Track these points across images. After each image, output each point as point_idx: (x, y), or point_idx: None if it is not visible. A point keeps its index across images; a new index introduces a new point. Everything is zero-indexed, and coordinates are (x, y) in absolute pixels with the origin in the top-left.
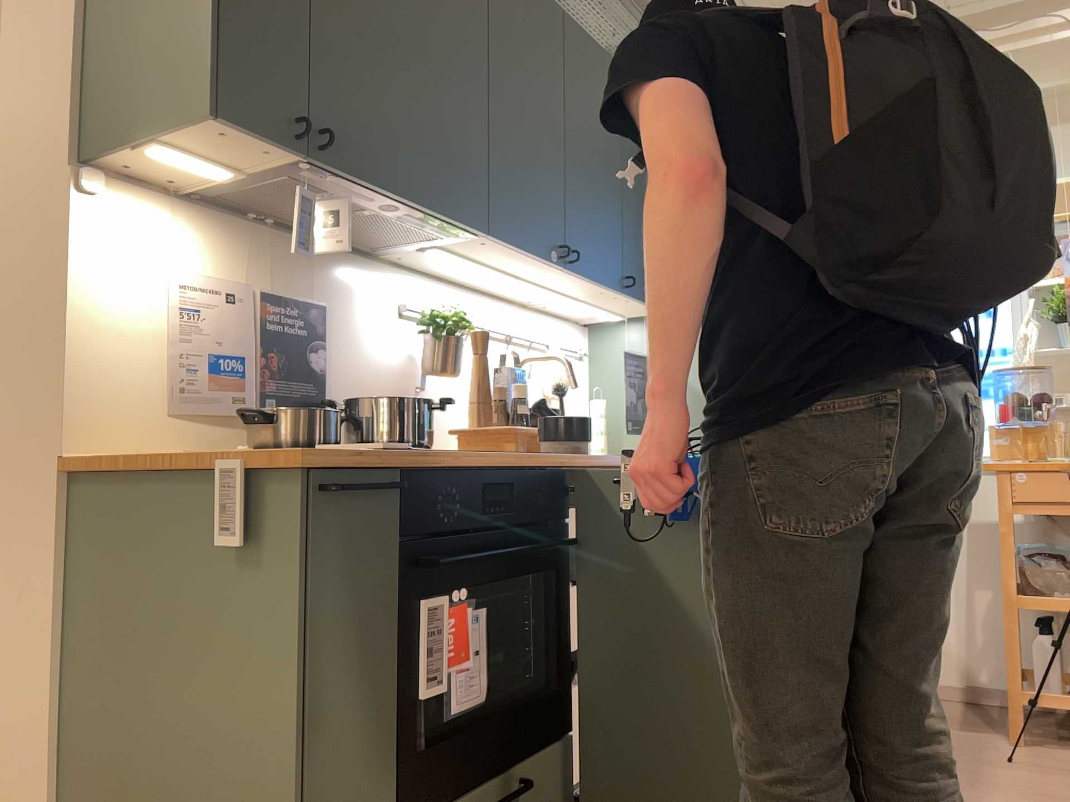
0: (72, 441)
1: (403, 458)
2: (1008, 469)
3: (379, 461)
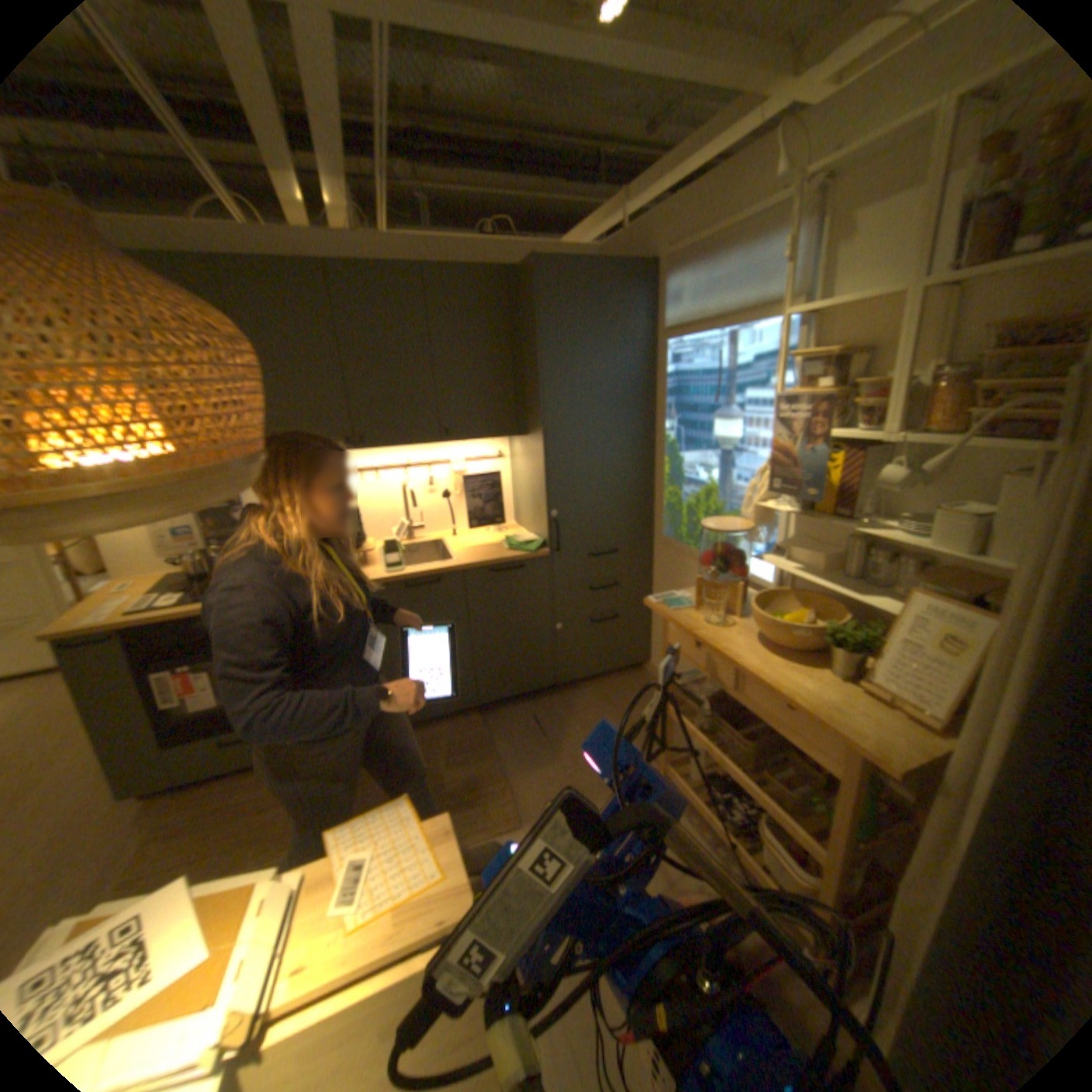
0: (112, 578)
1: (109, 630)
2: (662, 620)
3: (94, 634)
